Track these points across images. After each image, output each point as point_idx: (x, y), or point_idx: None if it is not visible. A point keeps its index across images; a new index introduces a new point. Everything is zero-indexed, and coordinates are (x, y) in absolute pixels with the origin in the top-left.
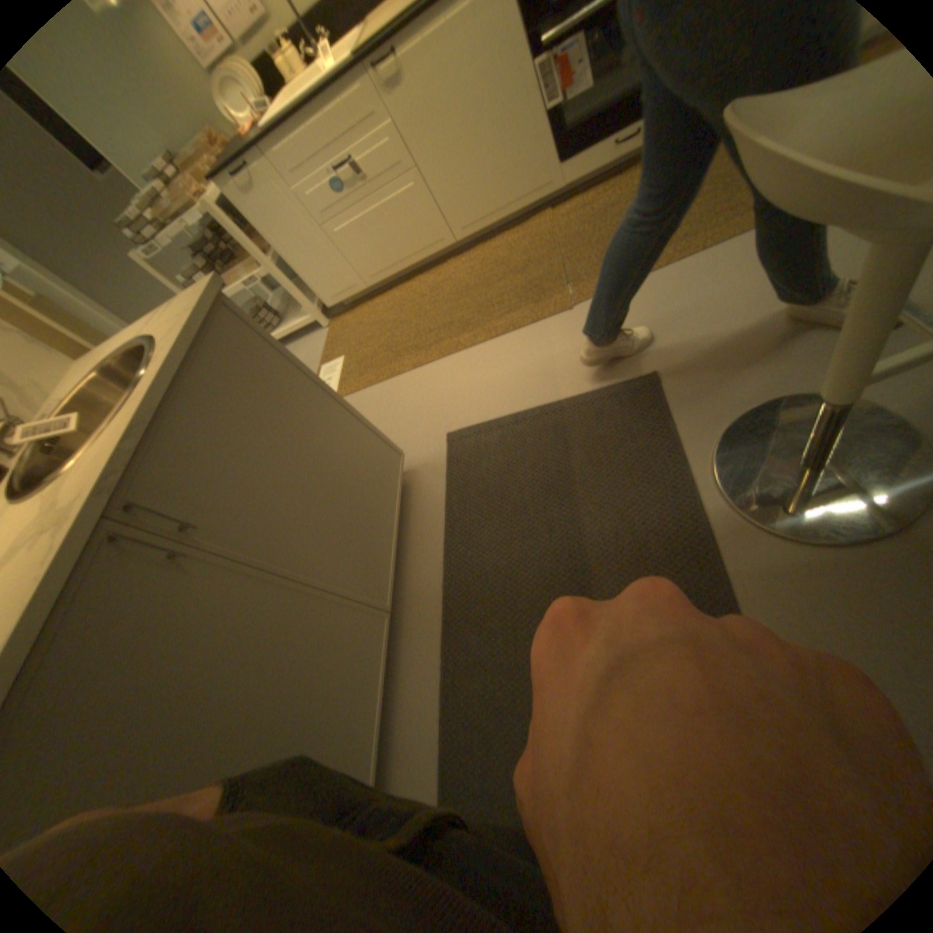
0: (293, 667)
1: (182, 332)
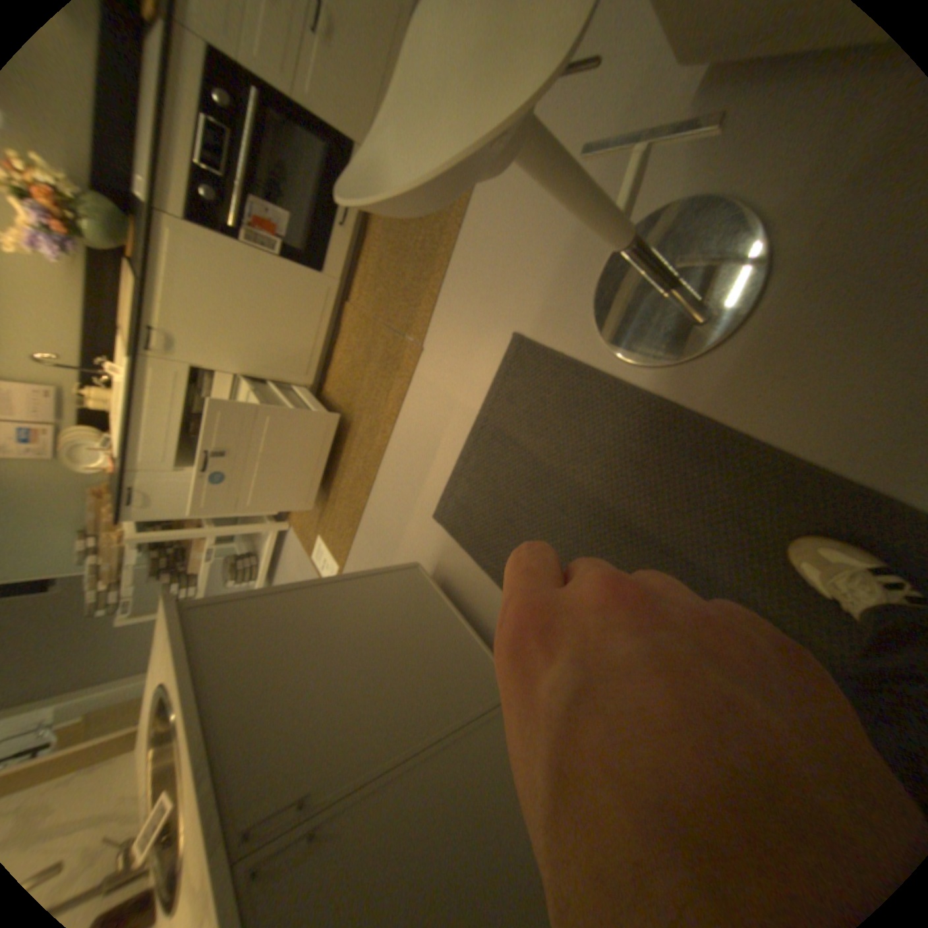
0: (487, 819)
1: (175, 661)
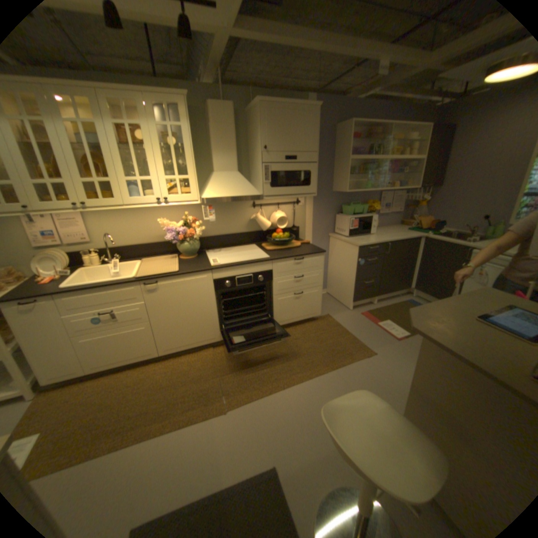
0: None
1: None
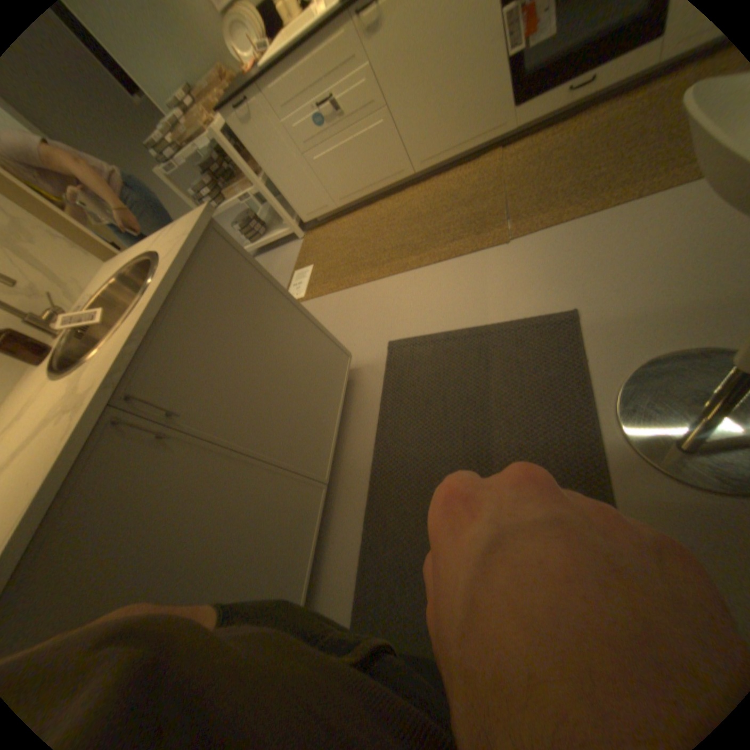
0: (247, 525)
1: (179, 254)
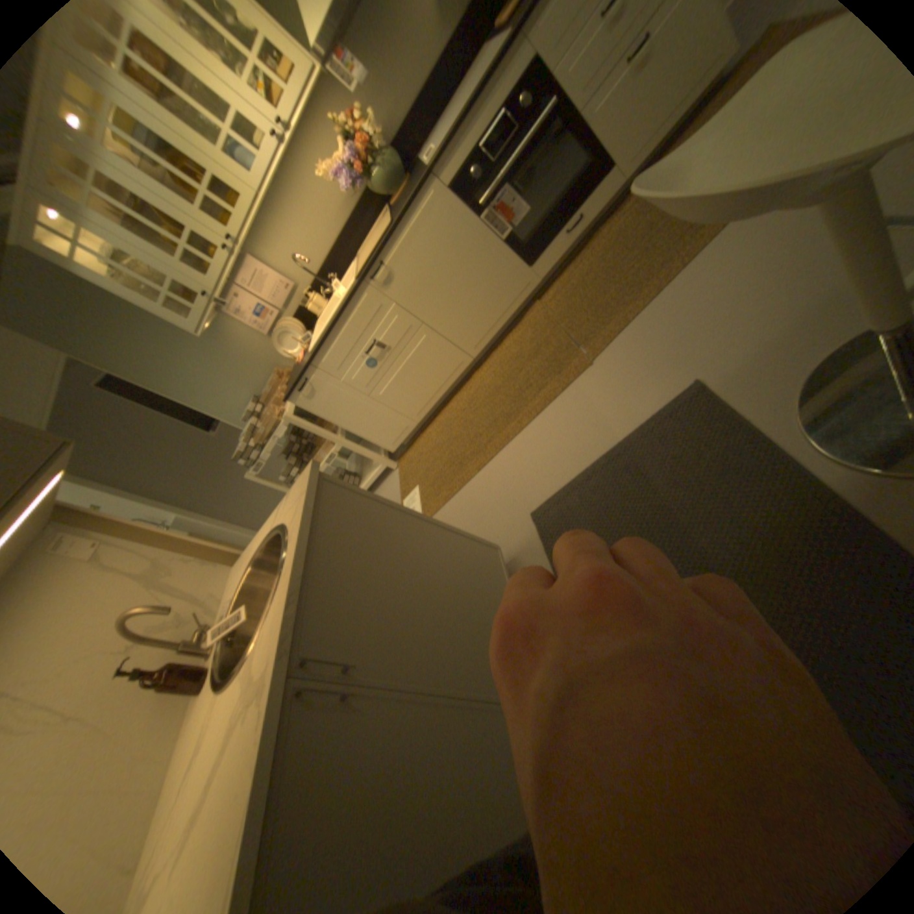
0: (476, 789)
1: (305, 509)
